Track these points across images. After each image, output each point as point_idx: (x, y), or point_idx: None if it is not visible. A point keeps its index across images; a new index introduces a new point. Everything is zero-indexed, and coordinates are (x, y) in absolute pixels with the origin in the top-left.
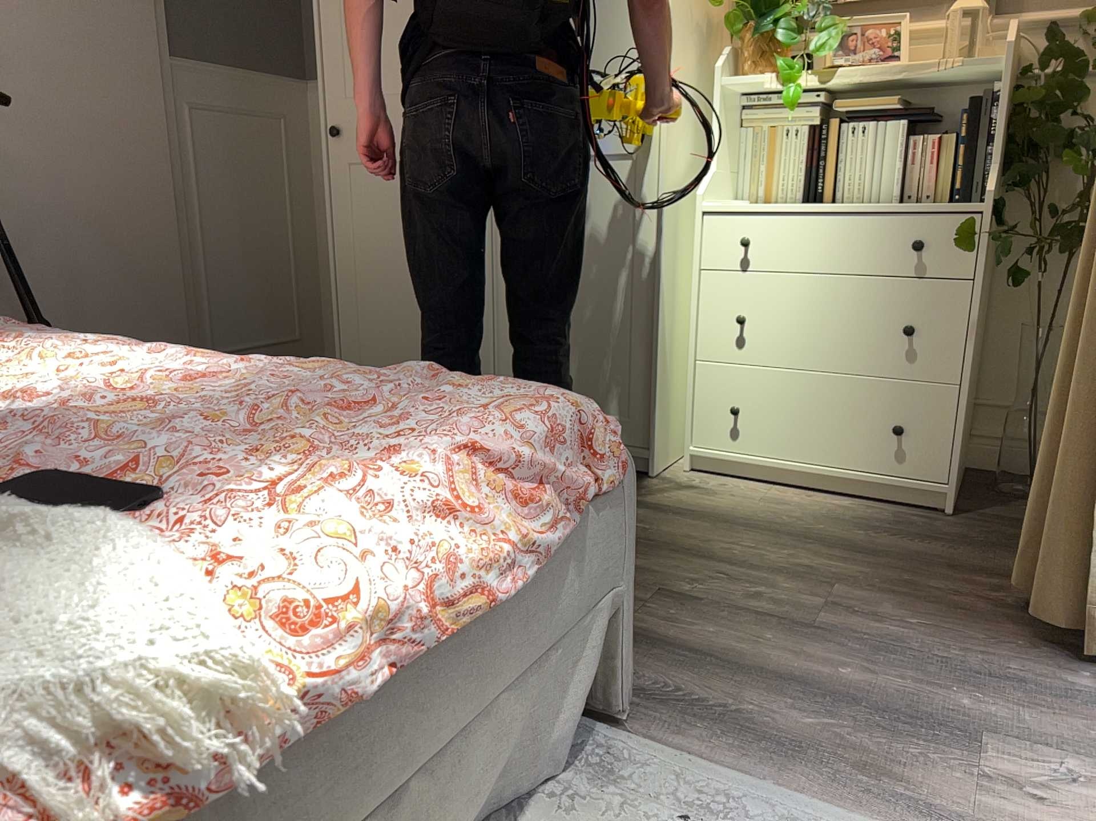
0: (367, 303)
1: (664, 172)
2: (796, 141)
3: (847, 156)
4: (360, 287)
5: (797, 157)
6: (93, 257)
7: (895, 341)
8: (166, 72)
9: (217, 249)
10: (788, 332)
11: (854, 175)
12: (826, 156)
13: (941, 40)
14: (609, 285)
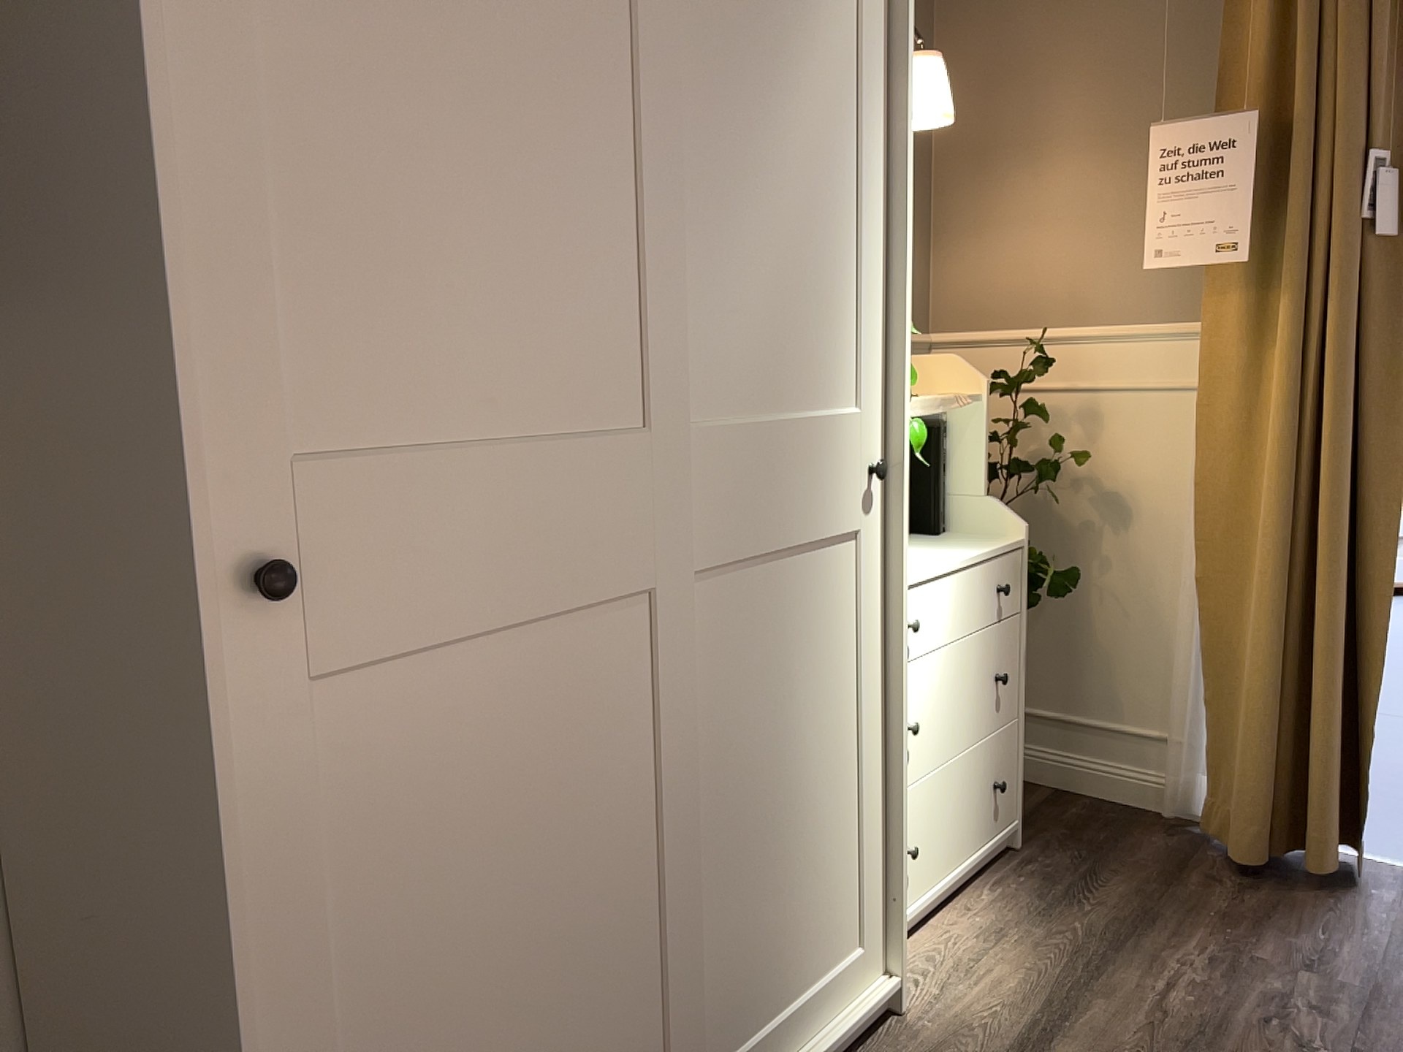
0: None
1: (903, 554)
2: None
3: None
4: None
5: None
6: None
7: (992, 693)
8: None
9: None
10: (937, 723)
11: None
12: None
13: None
14: (835, 750)
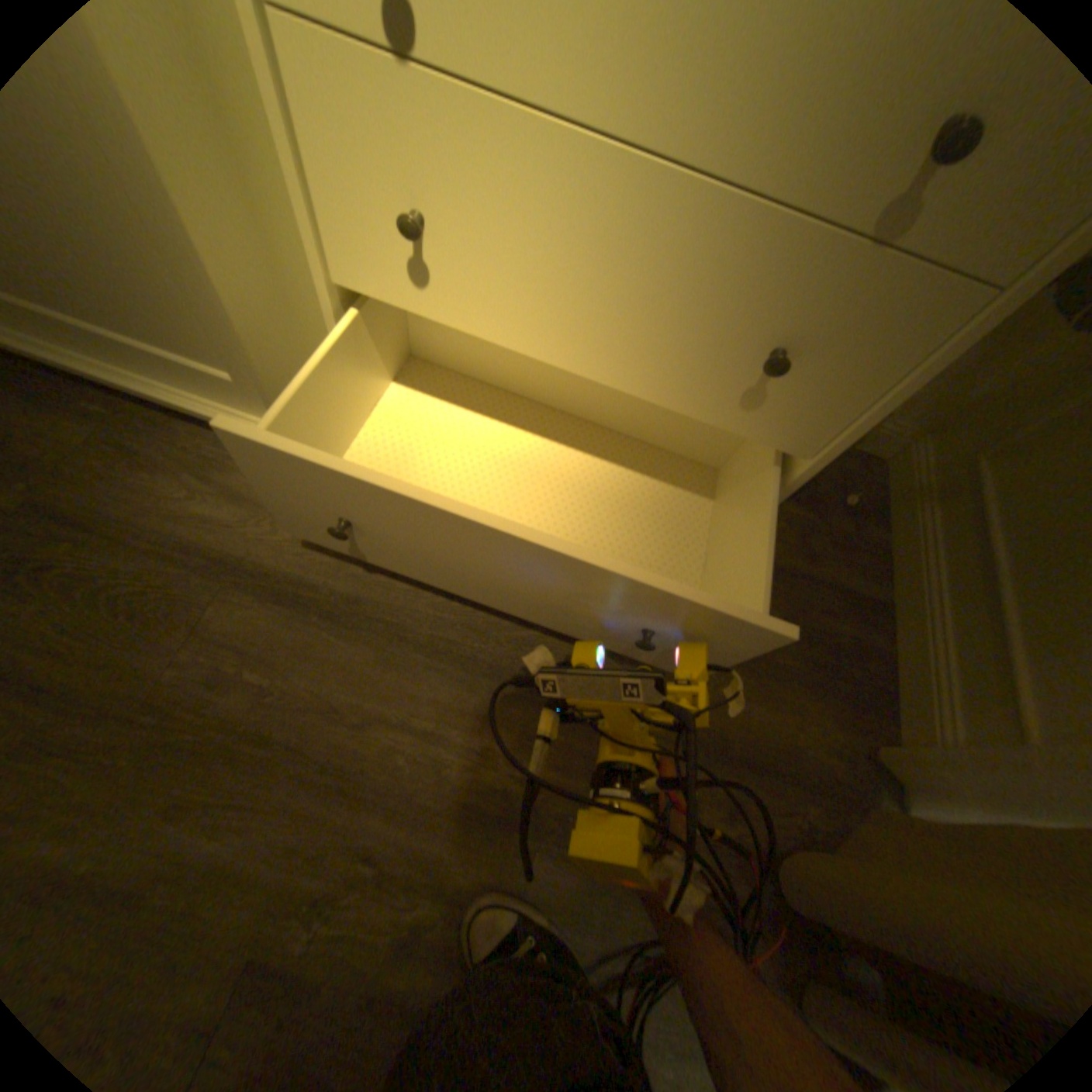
0: None
1: None
2: None
3: None
4: None
5: None
6: None
7: (737, 360)
8: None
9: None
10: (520, 277)
11: None
12: None
13: None
14: None
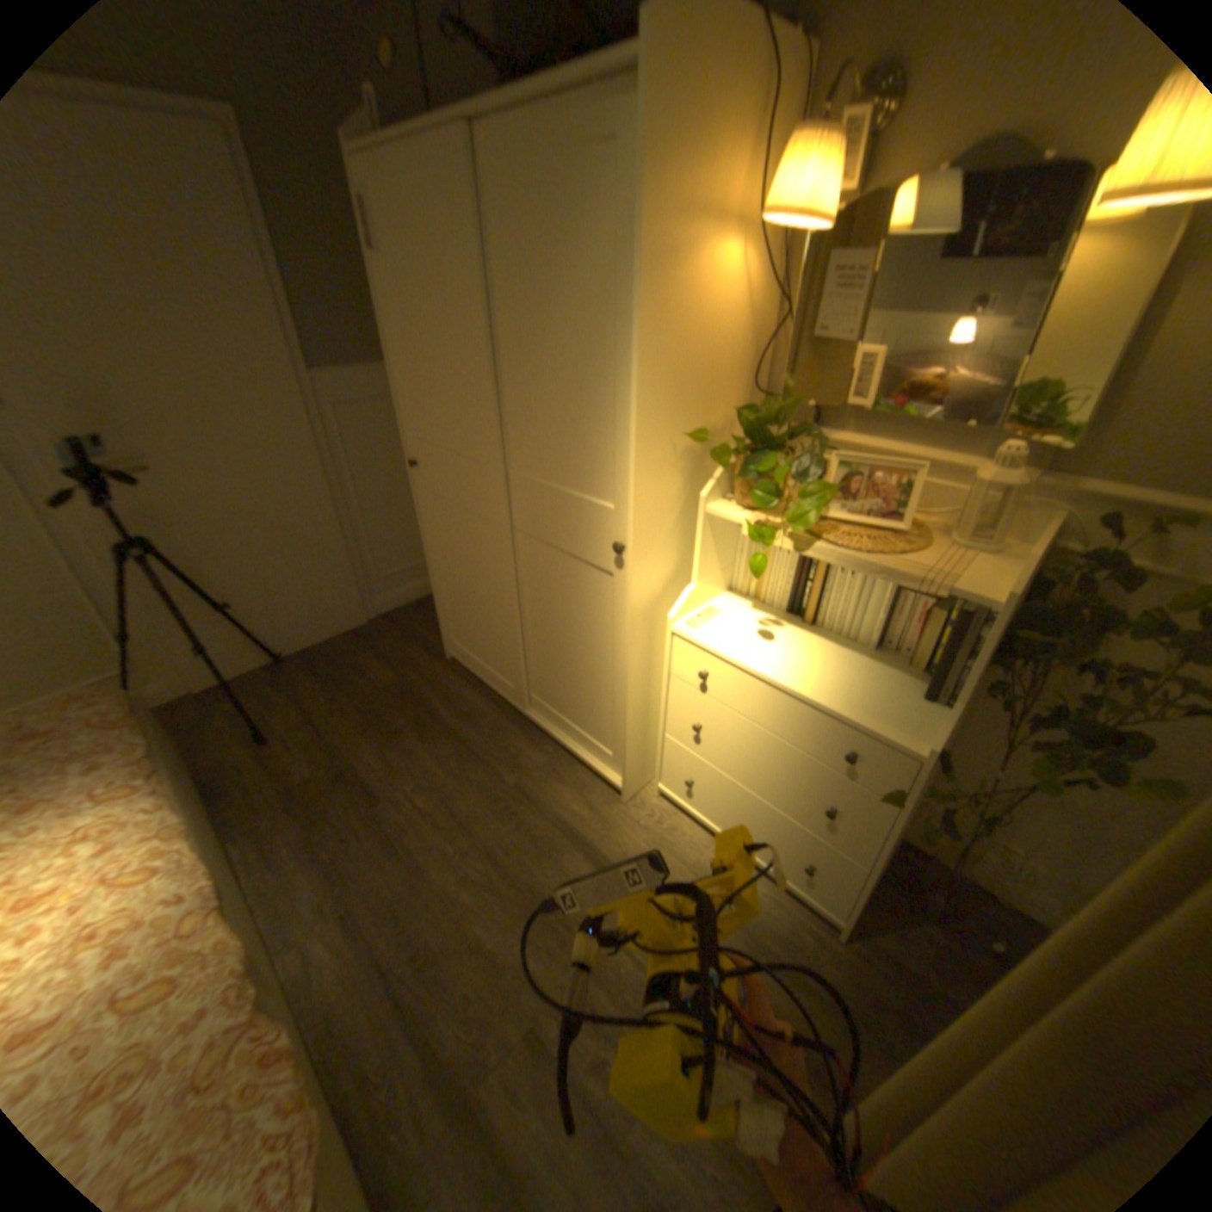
0: (448, 590)
1: (630, 604)
2: (789, 555)
3: (833, 586)
4: (443, 578)
5: (787, 570)
6: (259, 541)
7: (818, 808)
8: (299, 382)
9: (368, 507)
10: (732, 752)
11: (838, 606)
12: (812, 582)
13: (974, 476)
14: (596, 660)
